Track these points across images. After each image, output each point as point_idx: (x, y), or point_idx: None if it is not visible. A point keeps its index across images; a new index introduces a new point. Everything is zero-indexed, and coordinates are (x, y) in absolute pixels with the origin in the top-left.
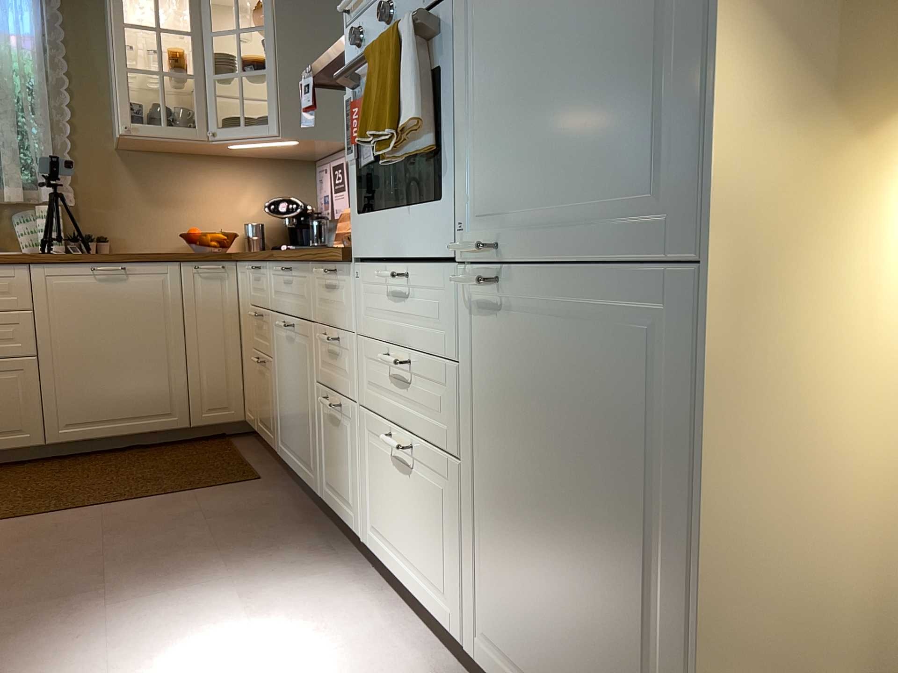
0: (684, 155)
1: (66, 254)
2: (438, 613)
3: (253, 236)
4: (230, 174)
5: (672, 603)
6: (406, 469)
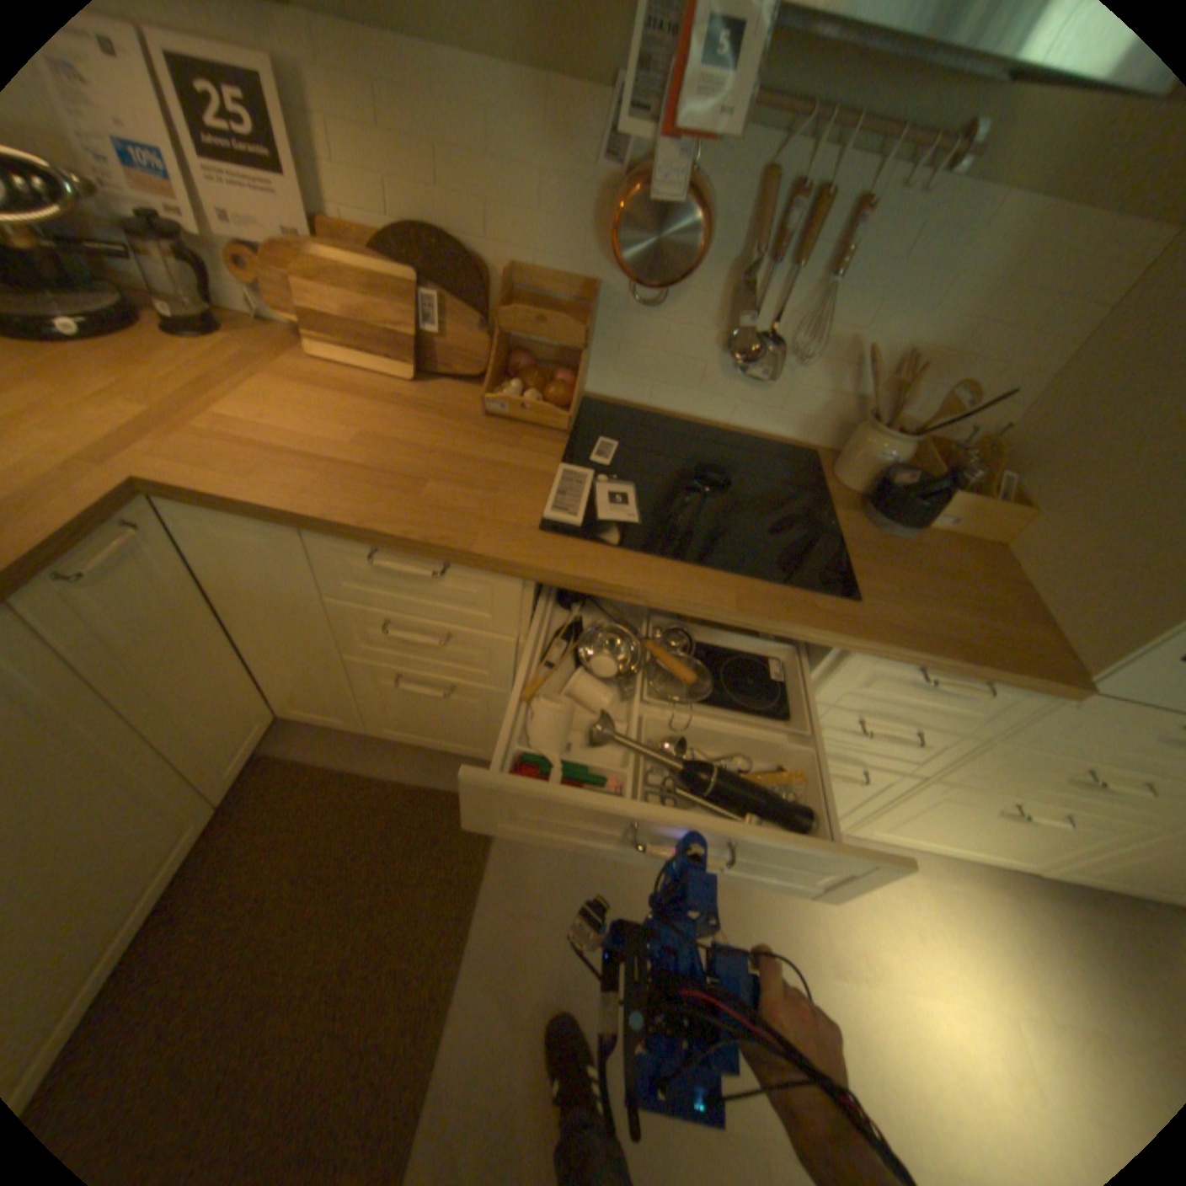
0: None
1: None
2: (1004, 864)
3: None
4: None
5: None
6: (1031, 819)
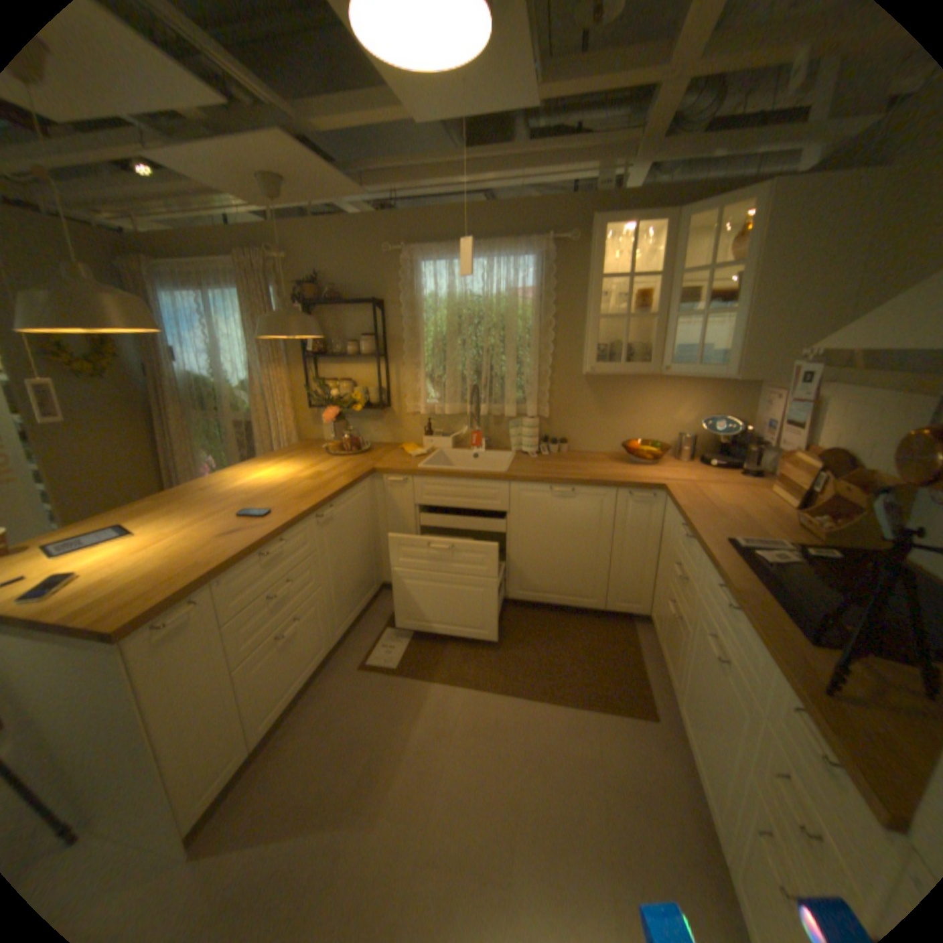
0: None
1: (537, 457)
2: None
3: (686, 448)
4: (673, 388)
5: None
6: None
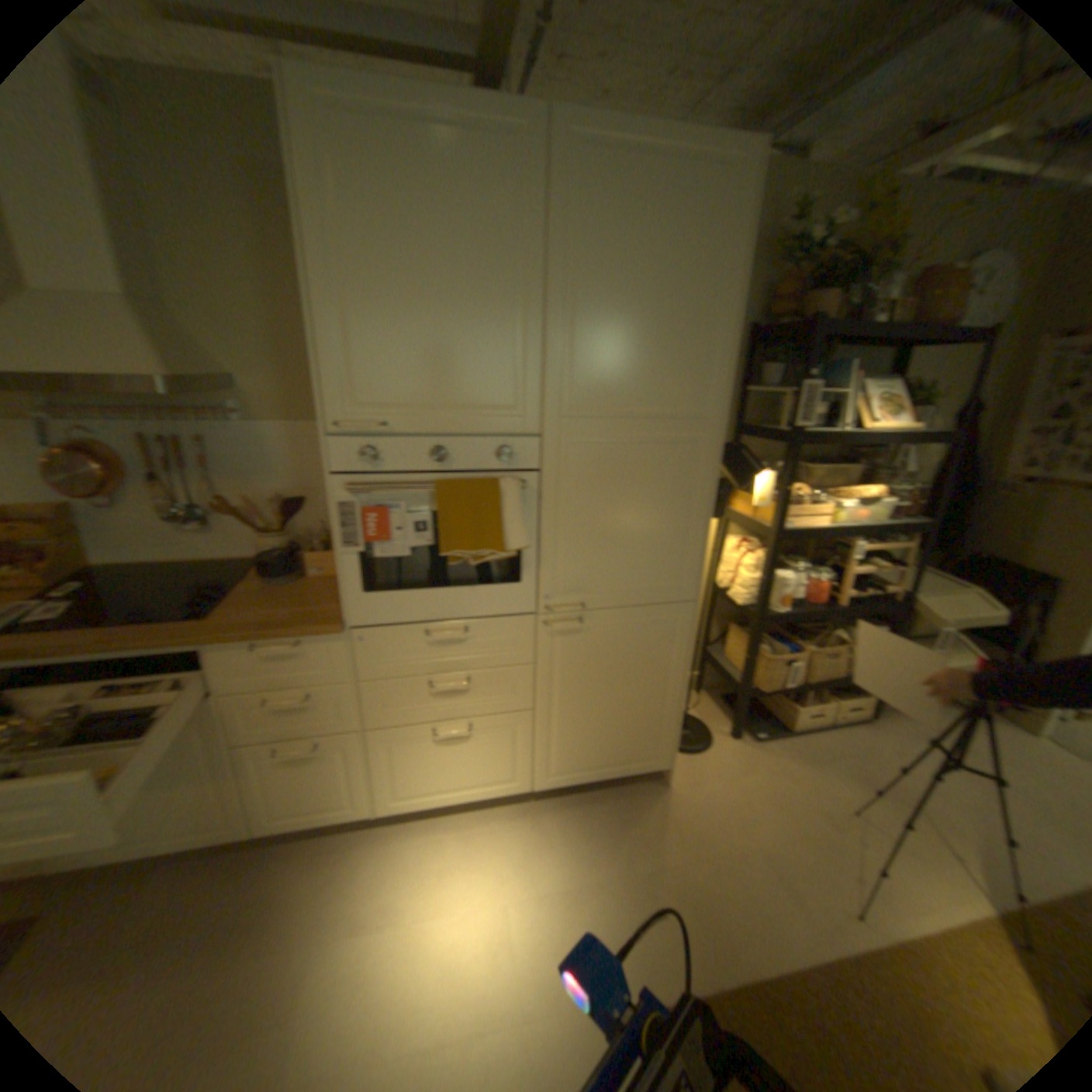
0: (685, 570)
1: None
2: (499, 792)
3: None
4: None
5: (667, 698)
6: (456, 739)
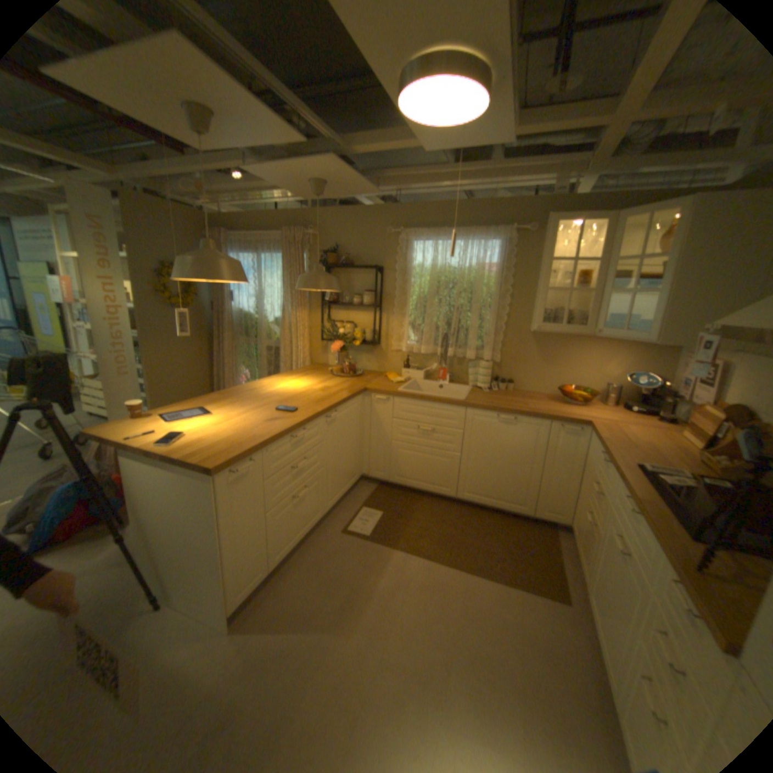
0: None
1: (489, 392)
2: None
3: (612, 395)
4: (605, 347)
5: None
6: None
